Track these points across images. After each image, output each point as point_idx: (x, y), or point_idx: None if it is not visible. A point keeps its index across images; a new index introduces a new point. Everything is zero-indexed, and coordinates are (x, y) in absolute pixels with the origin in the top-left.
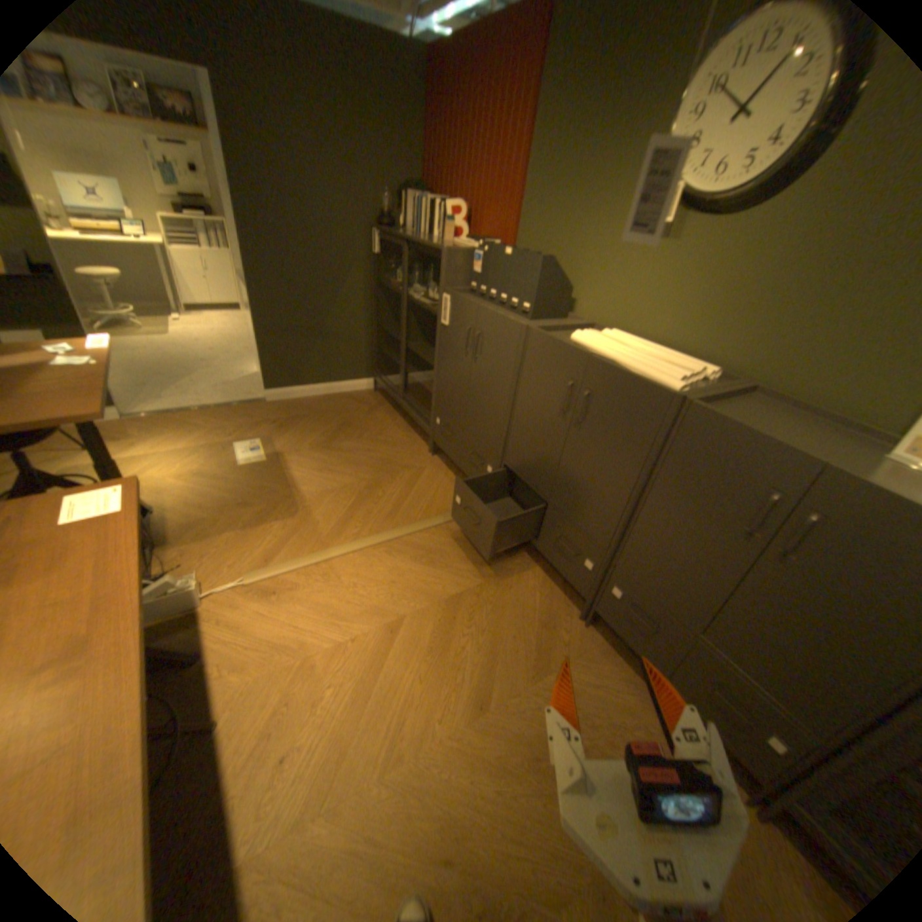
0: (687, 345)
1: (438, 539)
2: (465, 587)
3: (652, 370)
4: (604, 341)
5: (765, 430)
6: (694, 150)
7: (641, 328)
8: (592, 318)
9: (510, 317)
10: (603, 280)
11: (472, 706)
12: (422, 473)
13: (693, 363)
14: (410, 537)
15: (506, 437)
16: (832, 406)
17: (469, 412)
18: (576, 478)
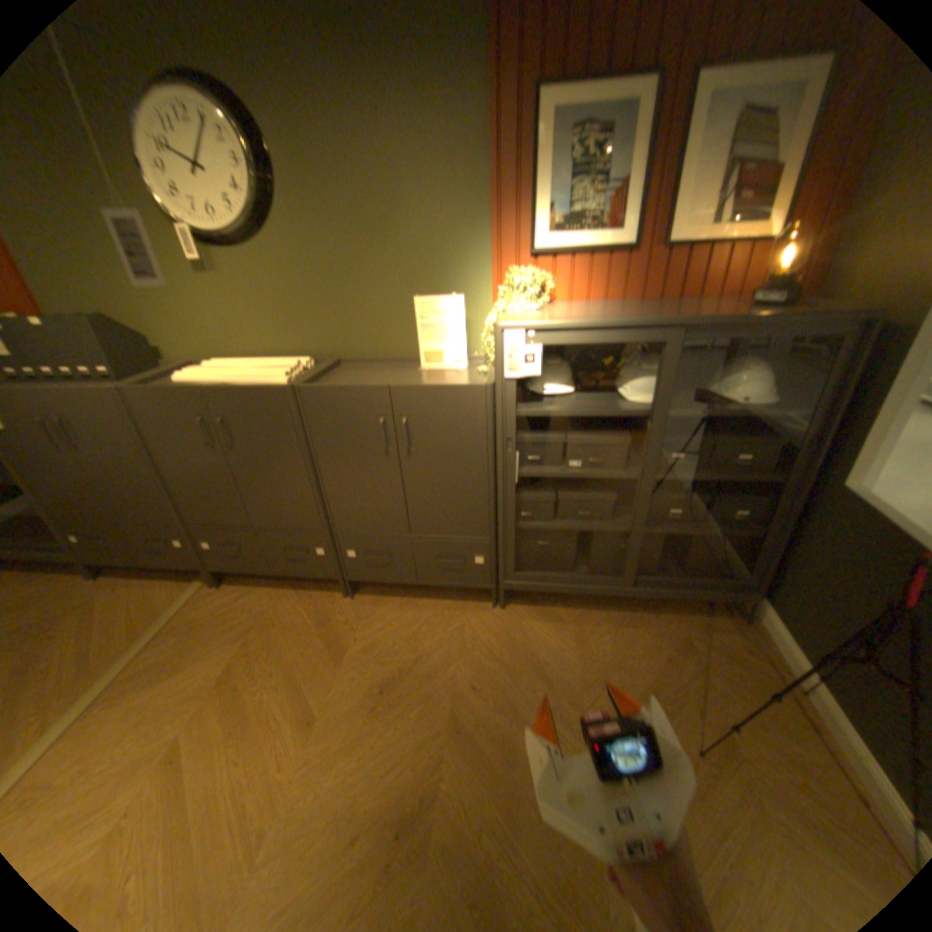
0: (278, 350)
1: (165, 647)
2: (226, 659)
3: (258, 378)
4: (205, 371)
5: (350, 383)
6: (176, 197)
7: (235, 351)
8: (185, 358)
9: (86, 387)
10: (171, 321)
11: (298, 732)
12: (92, 606)
13: (288, 361)
14: (126, 671)
15: (172, 503)
16: (384, 354)
17: (108, 505)
18: (261, 494)
